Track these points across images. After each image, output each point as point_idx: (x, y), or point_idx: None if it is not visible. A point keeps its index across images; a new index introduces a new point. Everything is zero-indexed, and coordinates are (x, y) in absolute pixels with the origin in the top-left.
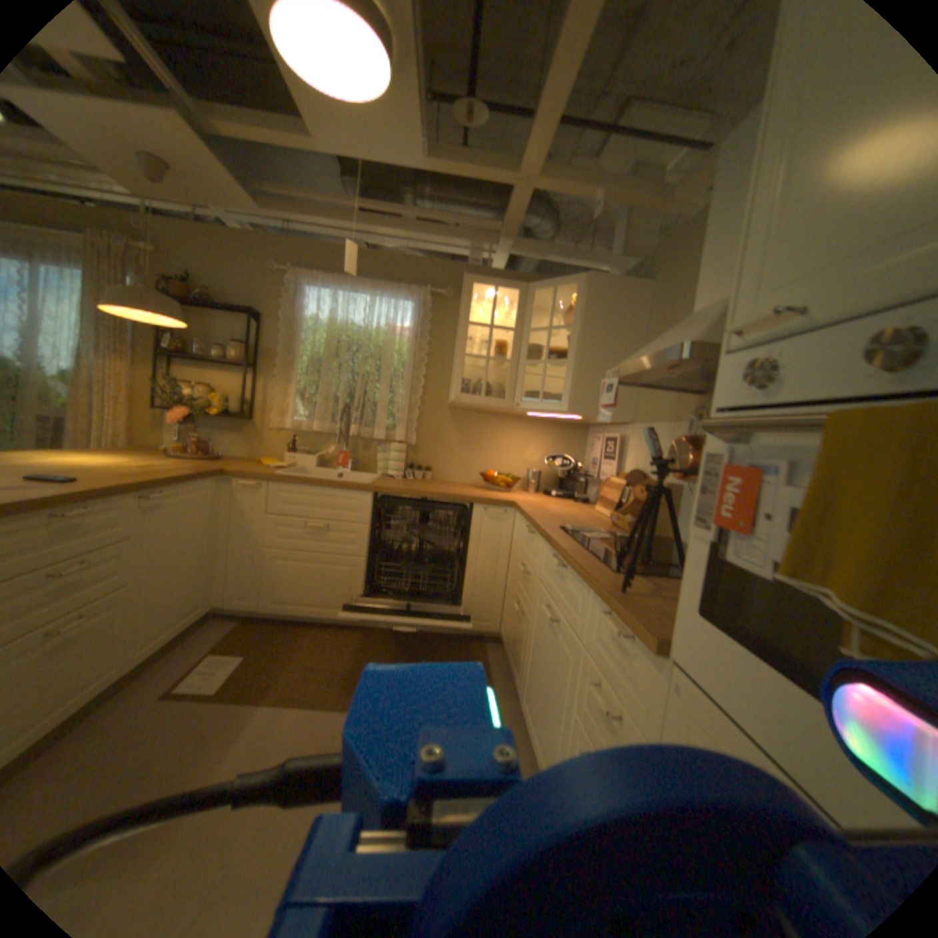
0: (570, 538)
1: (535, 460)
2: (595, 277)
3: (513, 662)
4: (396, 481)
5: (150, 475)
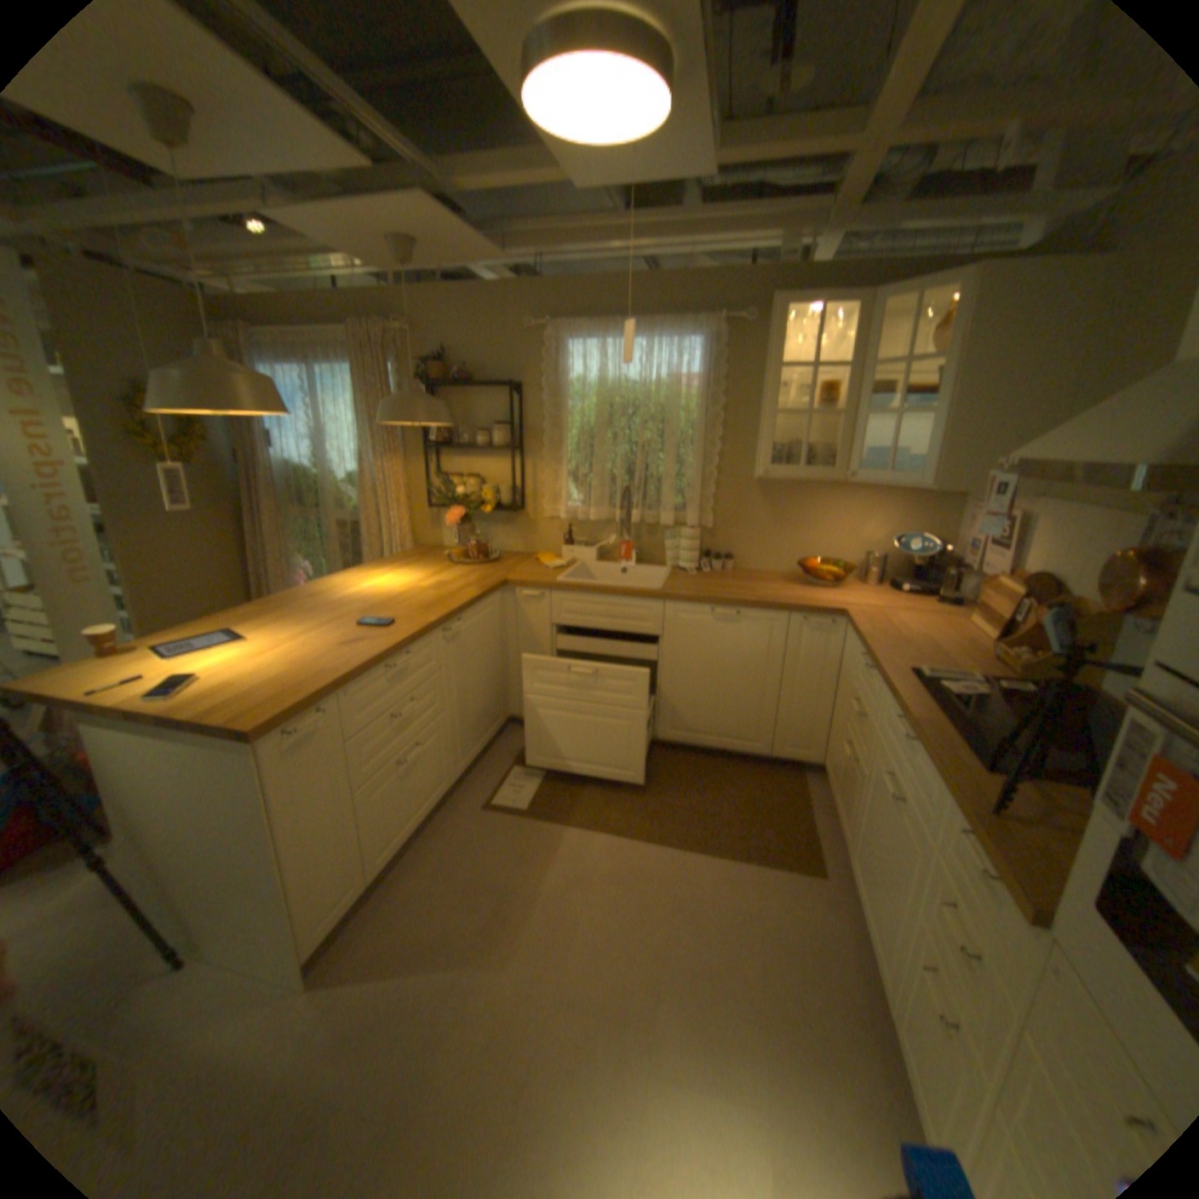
0: (927, 693)
1: (881, 537)
2: (994, 268)
3: (843, 811)
4: (690, 578)
5: (446, 603)
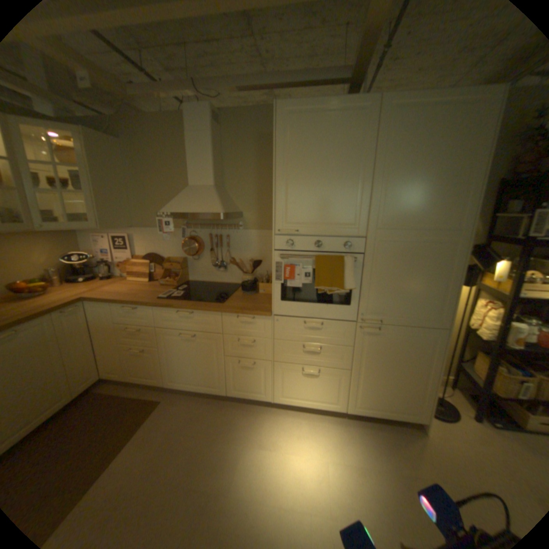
0: (174, 300)
1: (44, 261)
2: (85, 131)
3: (140, 377)
4: None
5: None
